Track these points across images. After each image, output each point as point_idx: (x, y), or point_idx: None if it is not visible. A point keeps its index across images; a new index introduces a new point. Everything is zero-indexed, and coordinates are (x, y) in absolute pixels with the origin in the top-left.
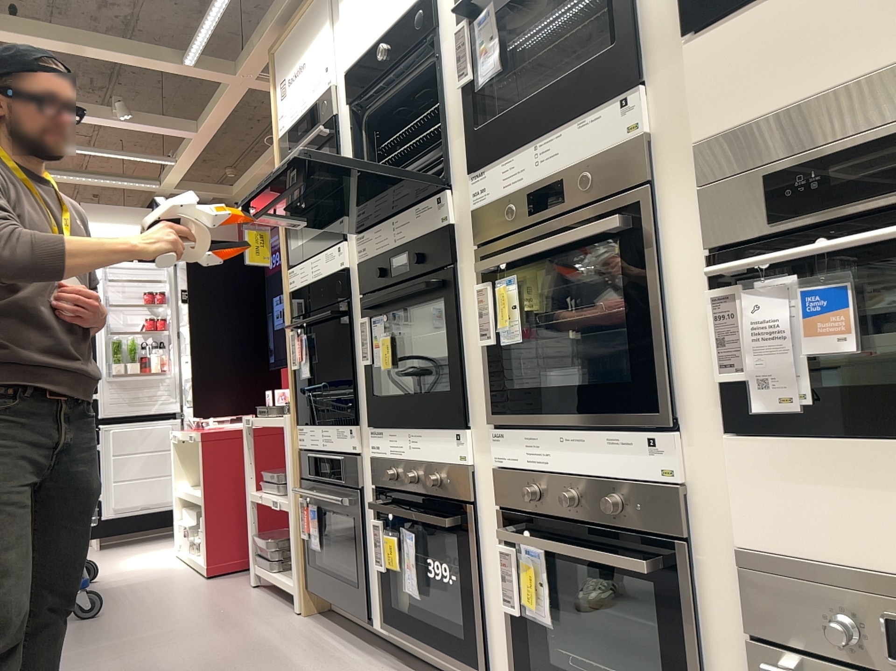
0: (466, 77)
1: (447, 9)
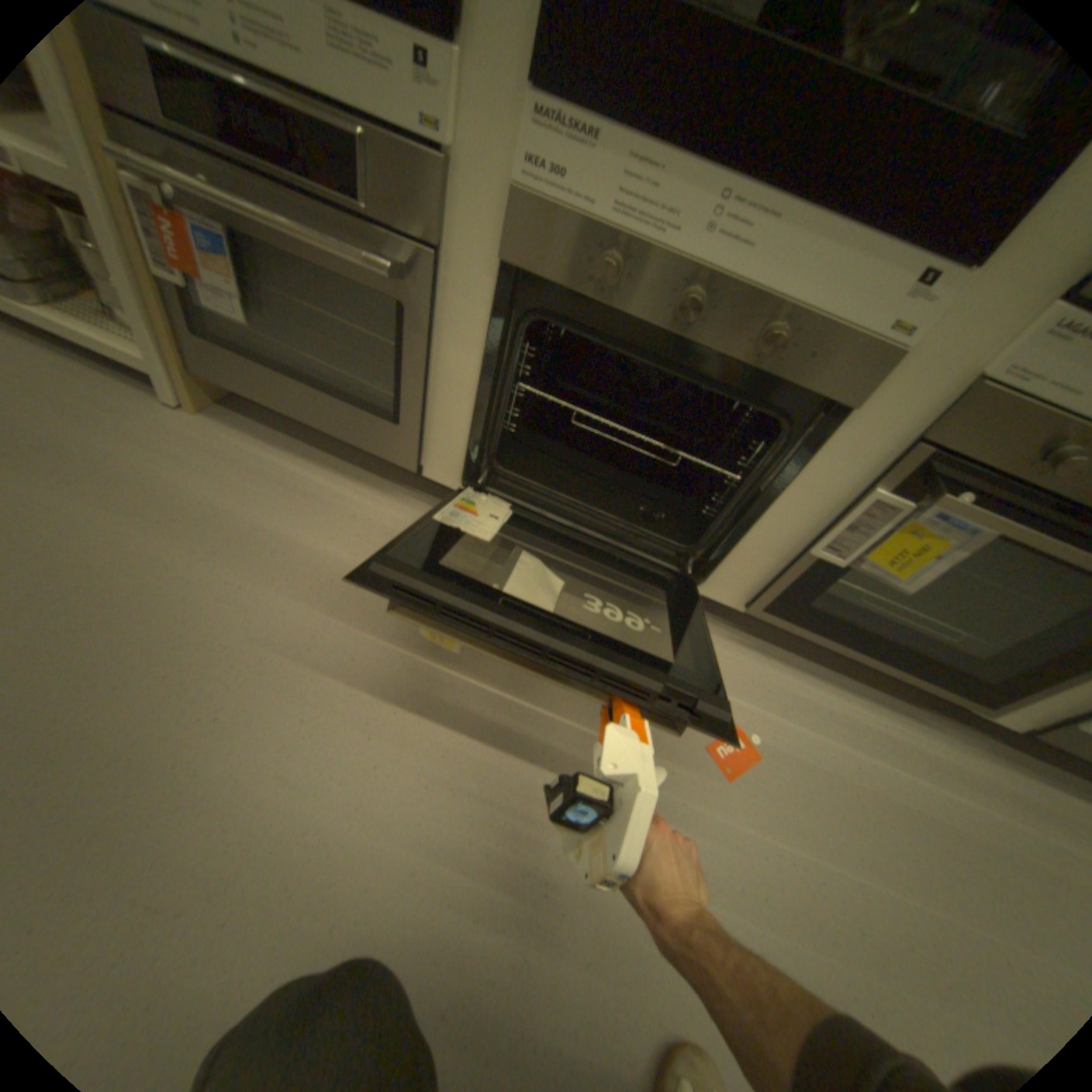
0: None
1: None
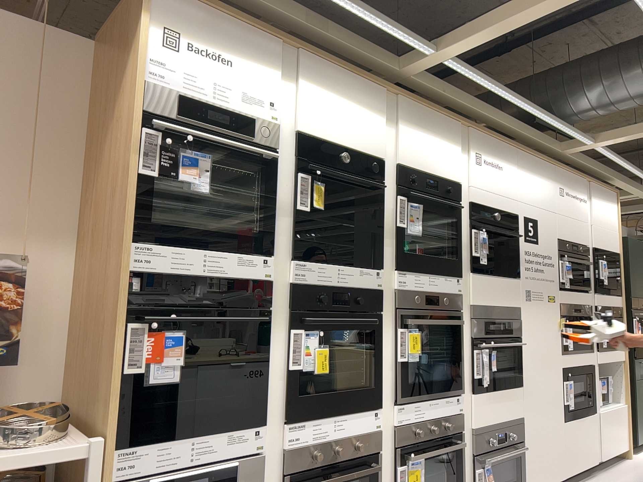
0: (400, 225)
1: (386, 179)
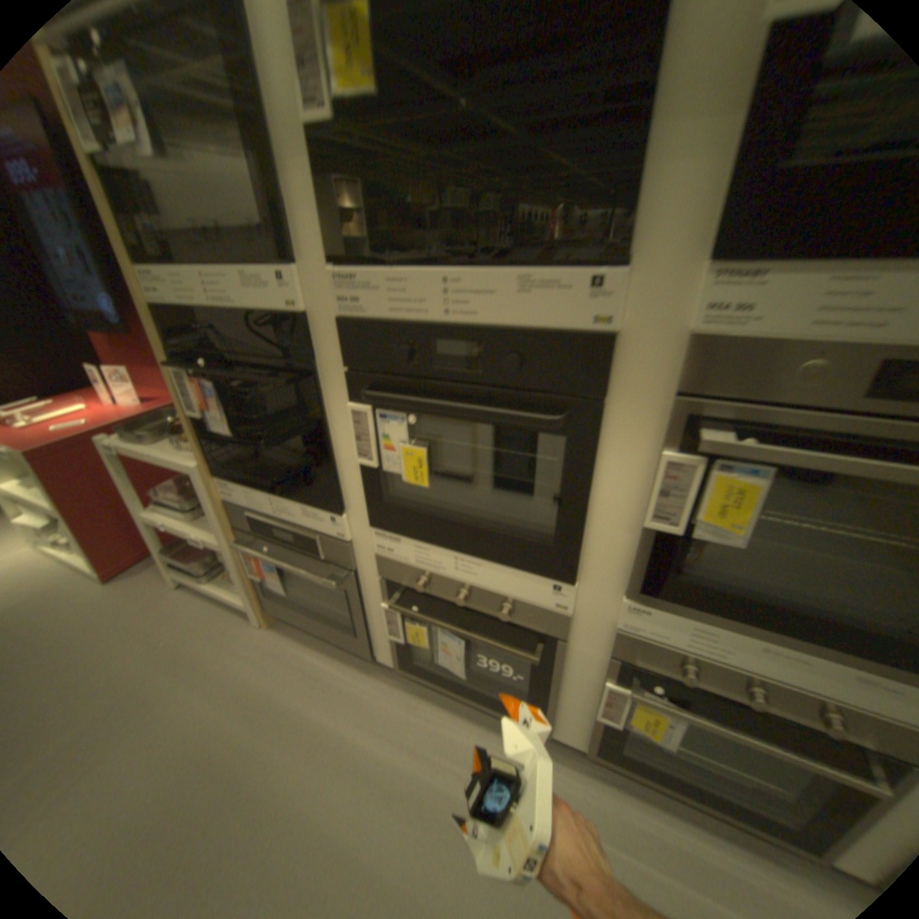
0: None
1: None
